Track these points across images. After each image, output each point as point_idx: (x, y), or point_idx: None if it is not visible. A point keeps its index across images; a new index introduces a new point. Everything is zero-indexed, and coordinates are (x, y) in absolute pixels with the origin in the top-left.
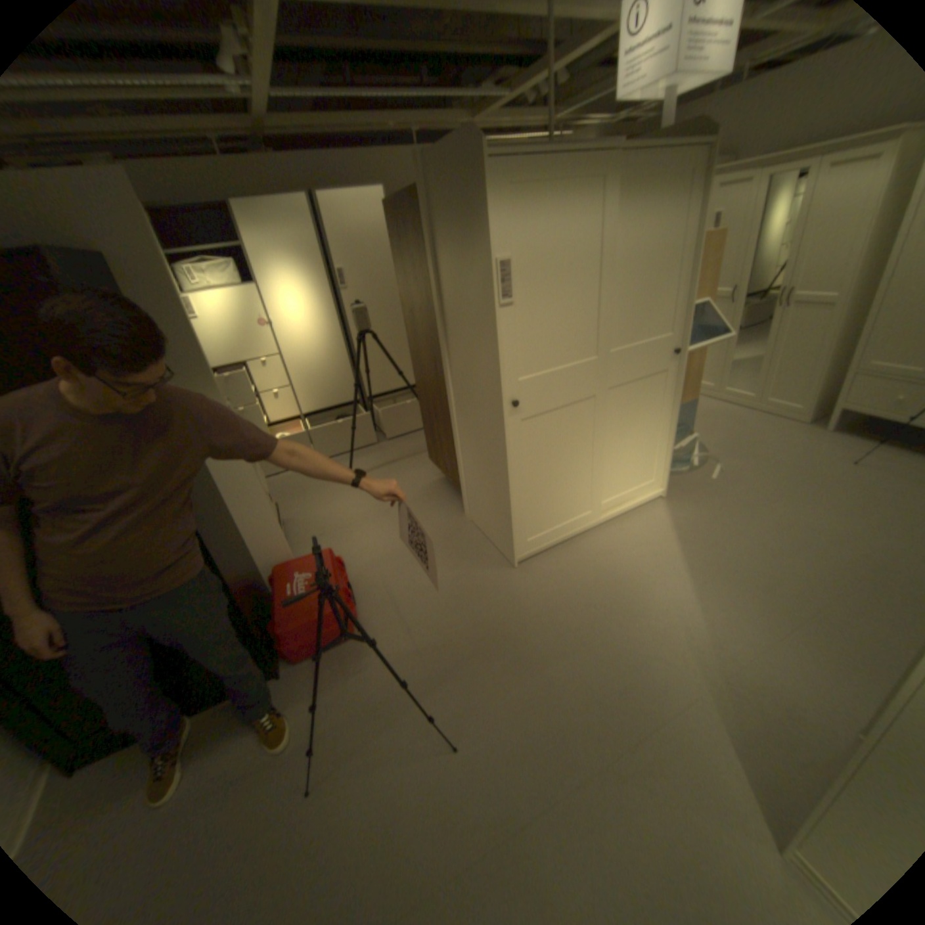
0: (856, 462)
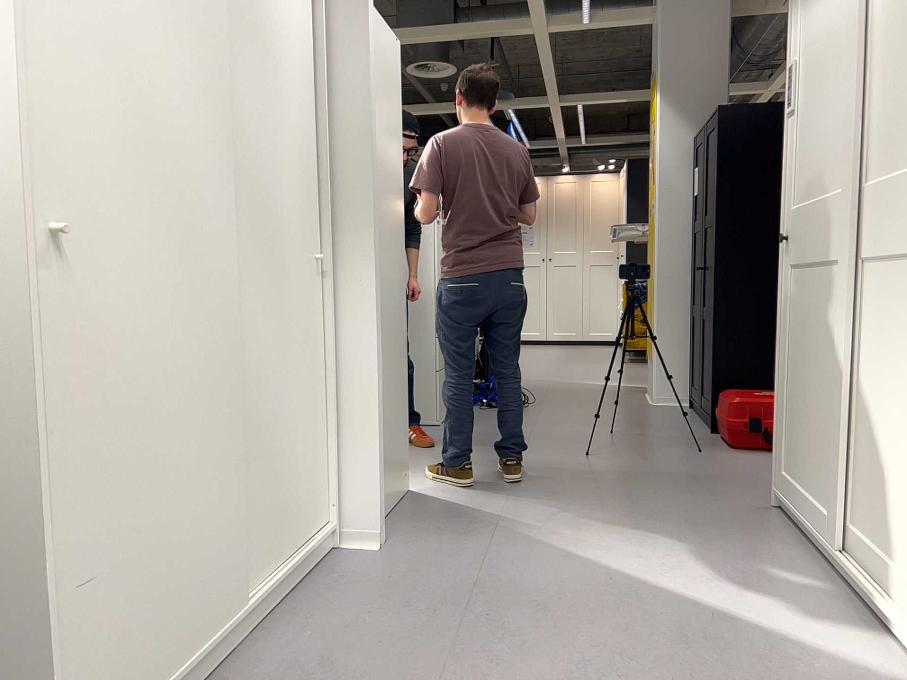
0: None
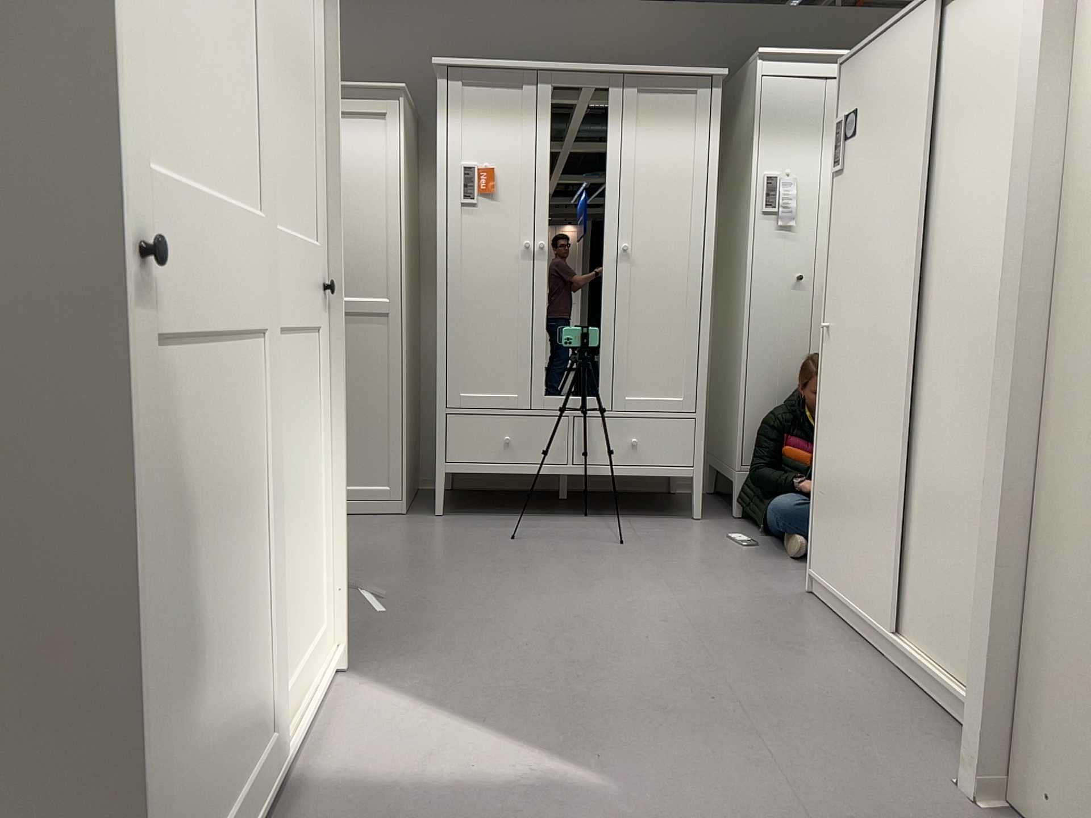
0: (510, 539)
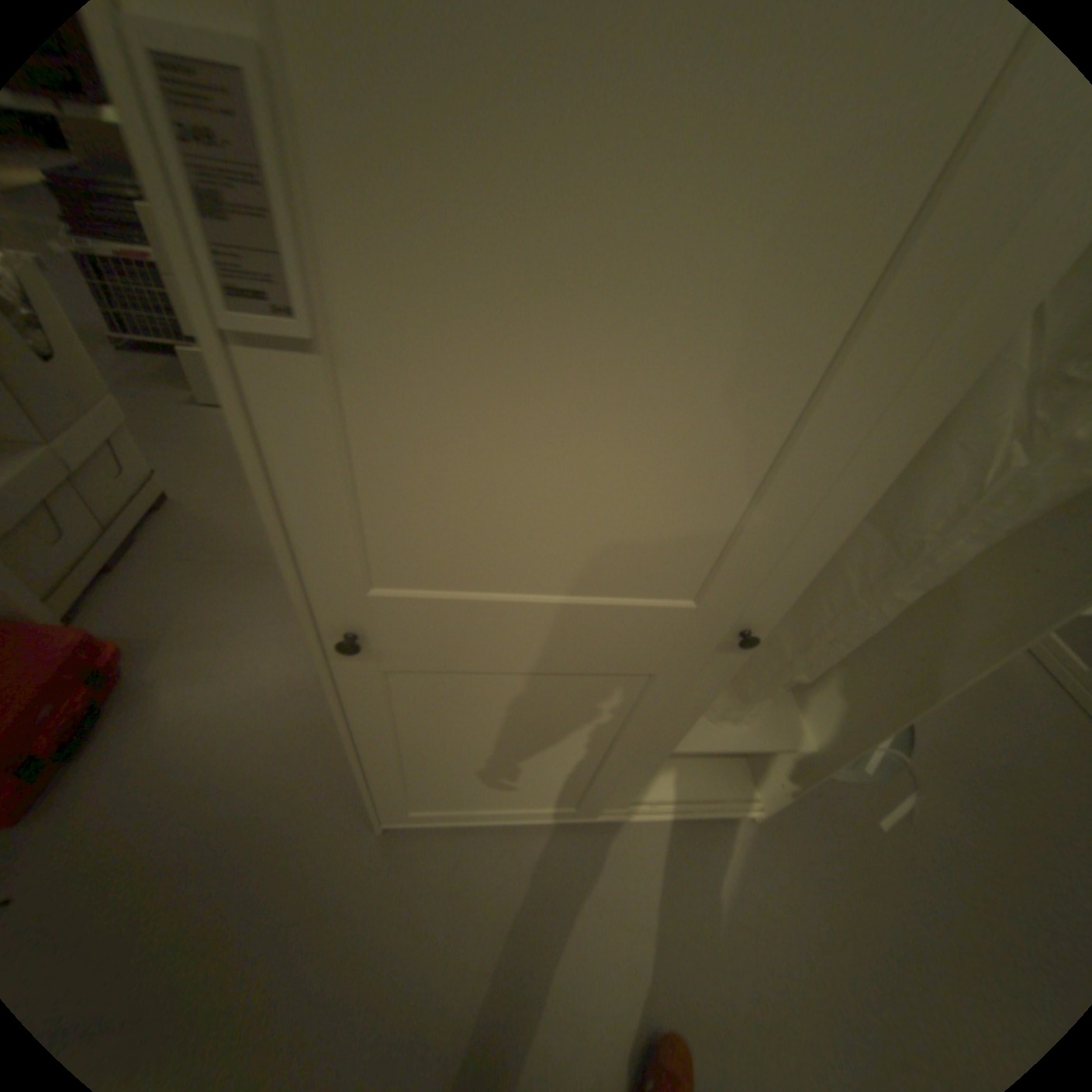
0: None
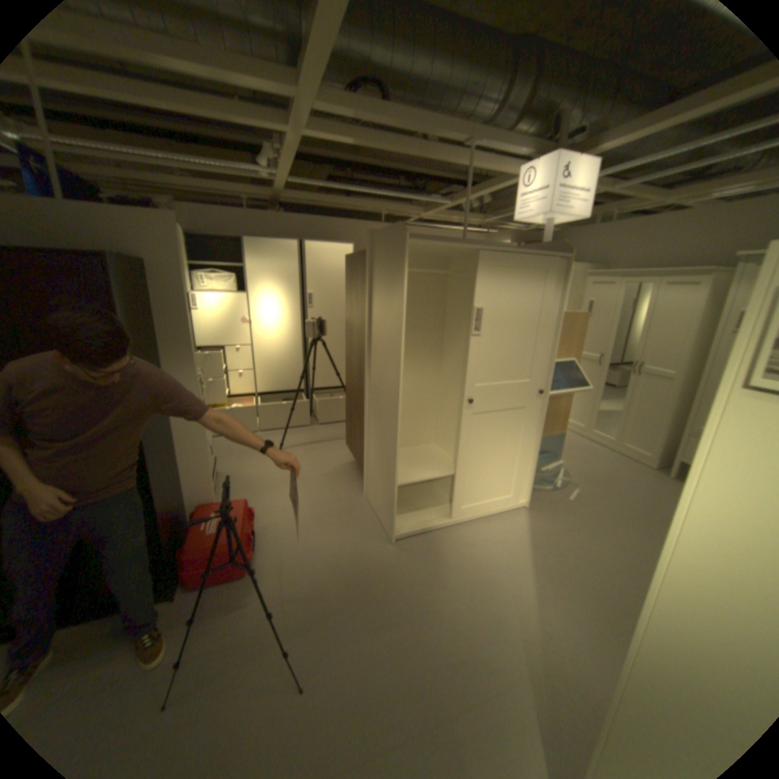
0: None
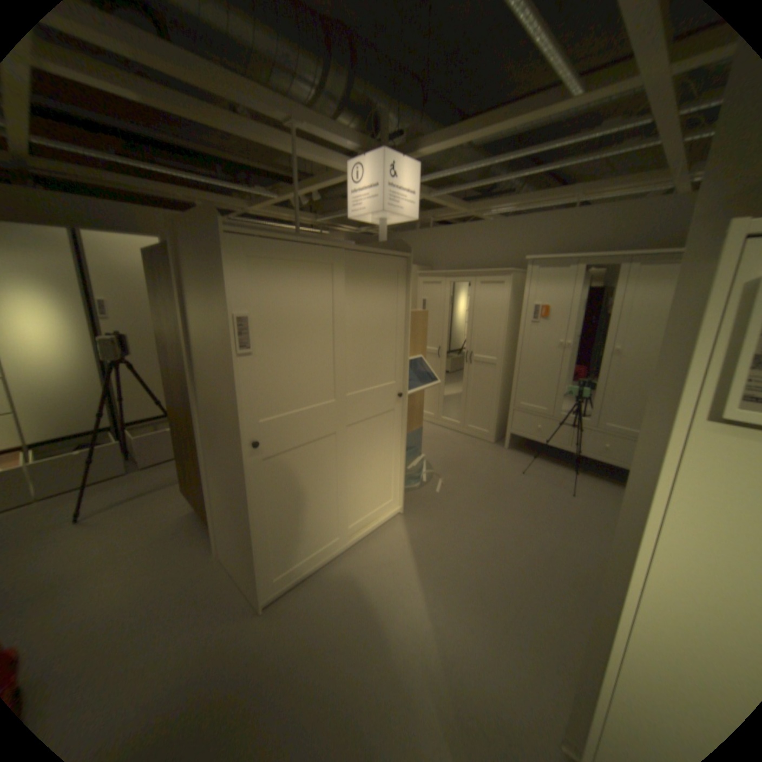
0: (523, 473)
